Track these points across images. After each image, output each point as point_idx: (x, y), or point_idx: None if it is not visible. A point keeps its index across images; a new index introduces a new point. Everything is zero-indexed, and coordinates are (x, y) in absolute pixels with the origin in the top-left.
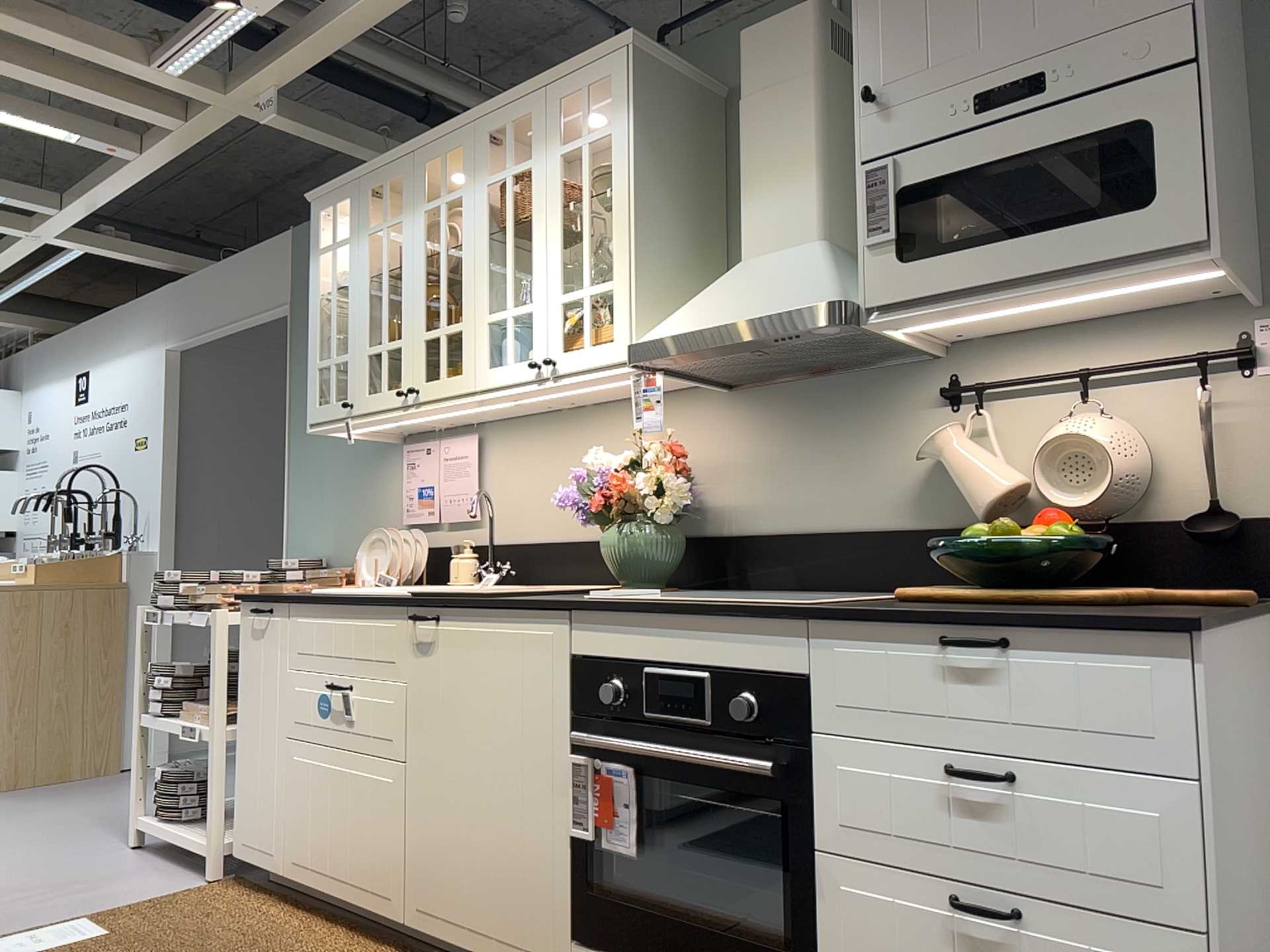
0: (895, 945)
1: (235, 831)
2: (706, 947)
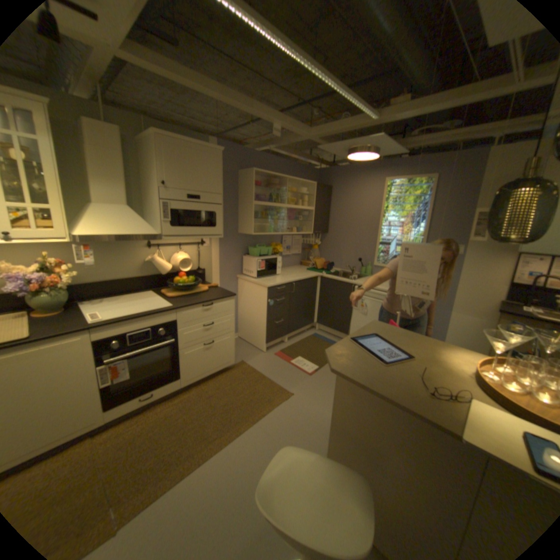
0: (194, 357)
1: None
2: (152, 383)
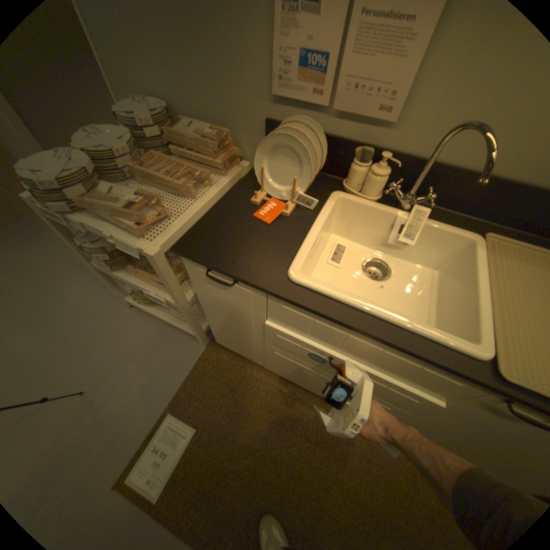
0: None
1: (216, 338)
2: None
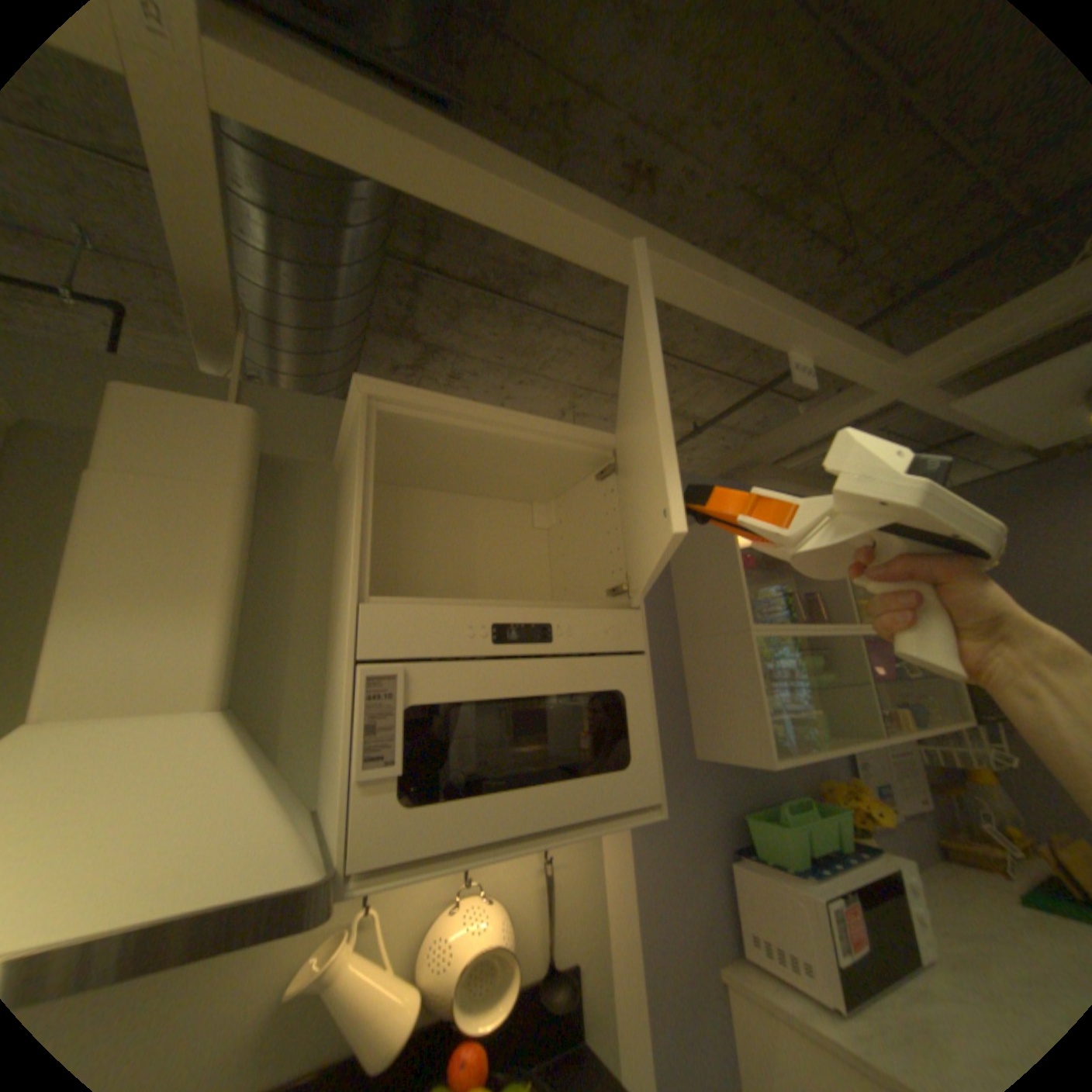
0: None
1: None
2: None
